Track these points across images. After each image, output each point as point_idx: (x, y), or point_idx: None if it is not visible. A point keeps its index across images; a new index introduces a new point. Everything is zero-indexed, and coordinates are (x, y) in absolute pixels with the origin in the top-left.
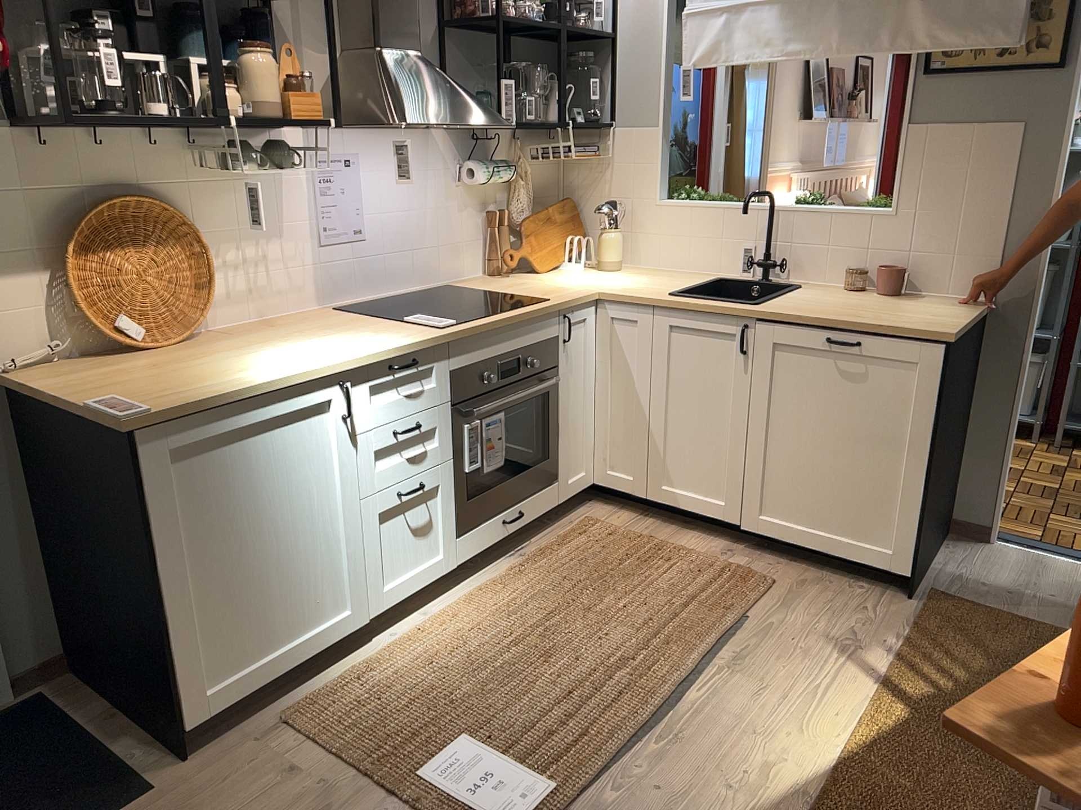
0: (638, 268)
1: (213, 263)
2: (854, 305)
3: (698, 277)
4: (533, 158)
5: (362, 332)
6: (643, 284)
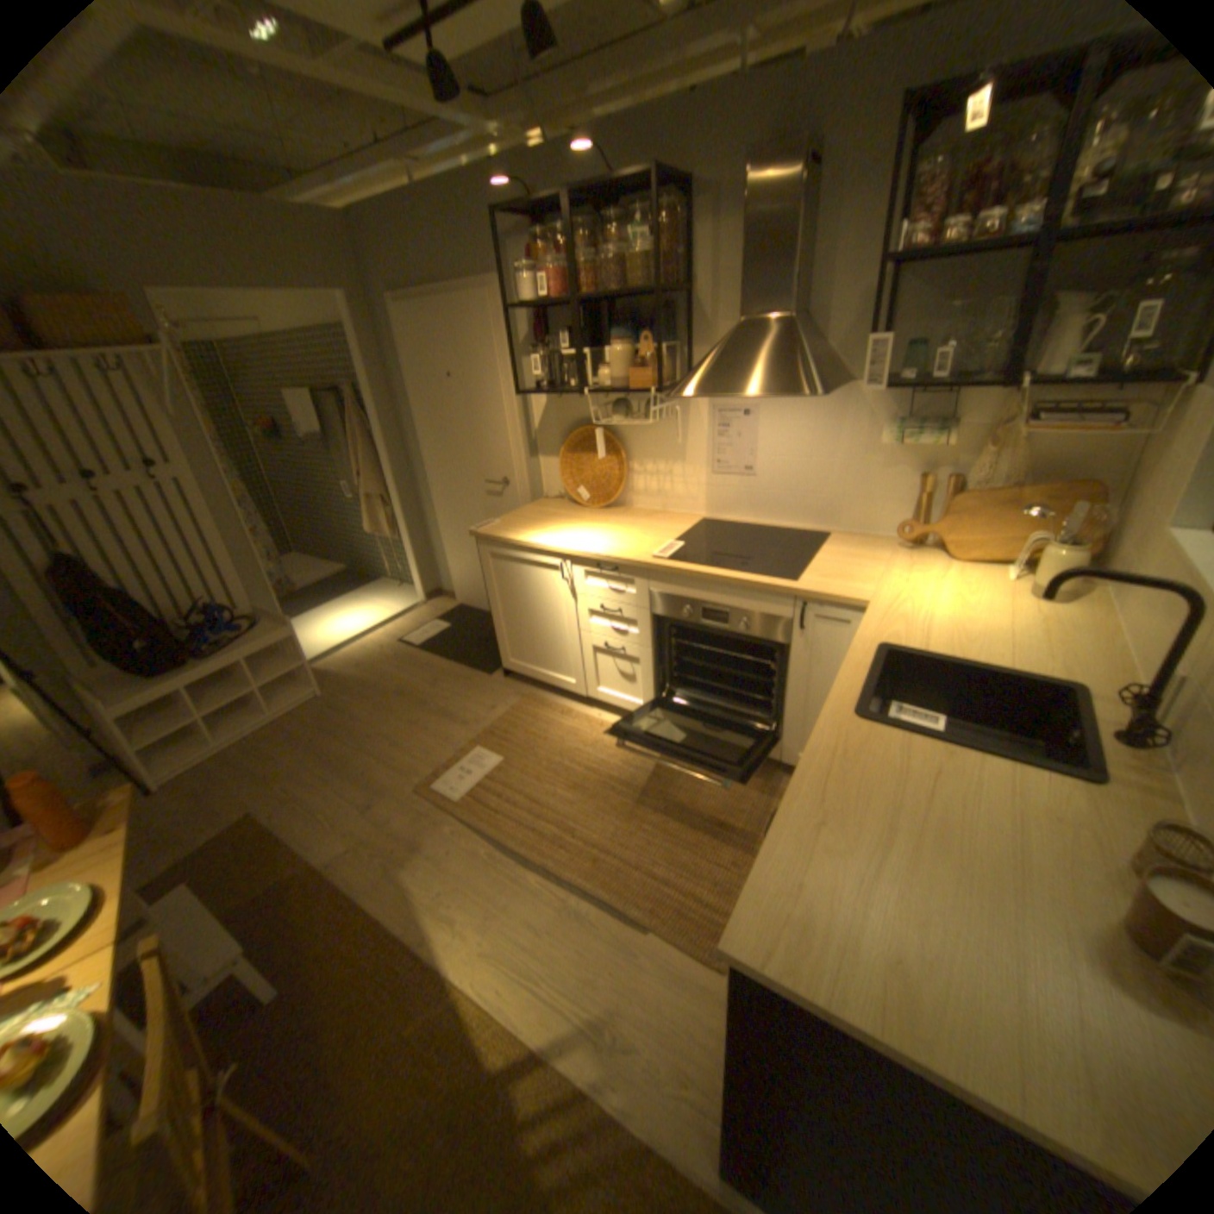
0: (1103, 617)
1: (624, 470)
2: (947, 842)
3: (1076, 669)
4: (1043, 418)
5: (637, 539)
6: (950, 625)
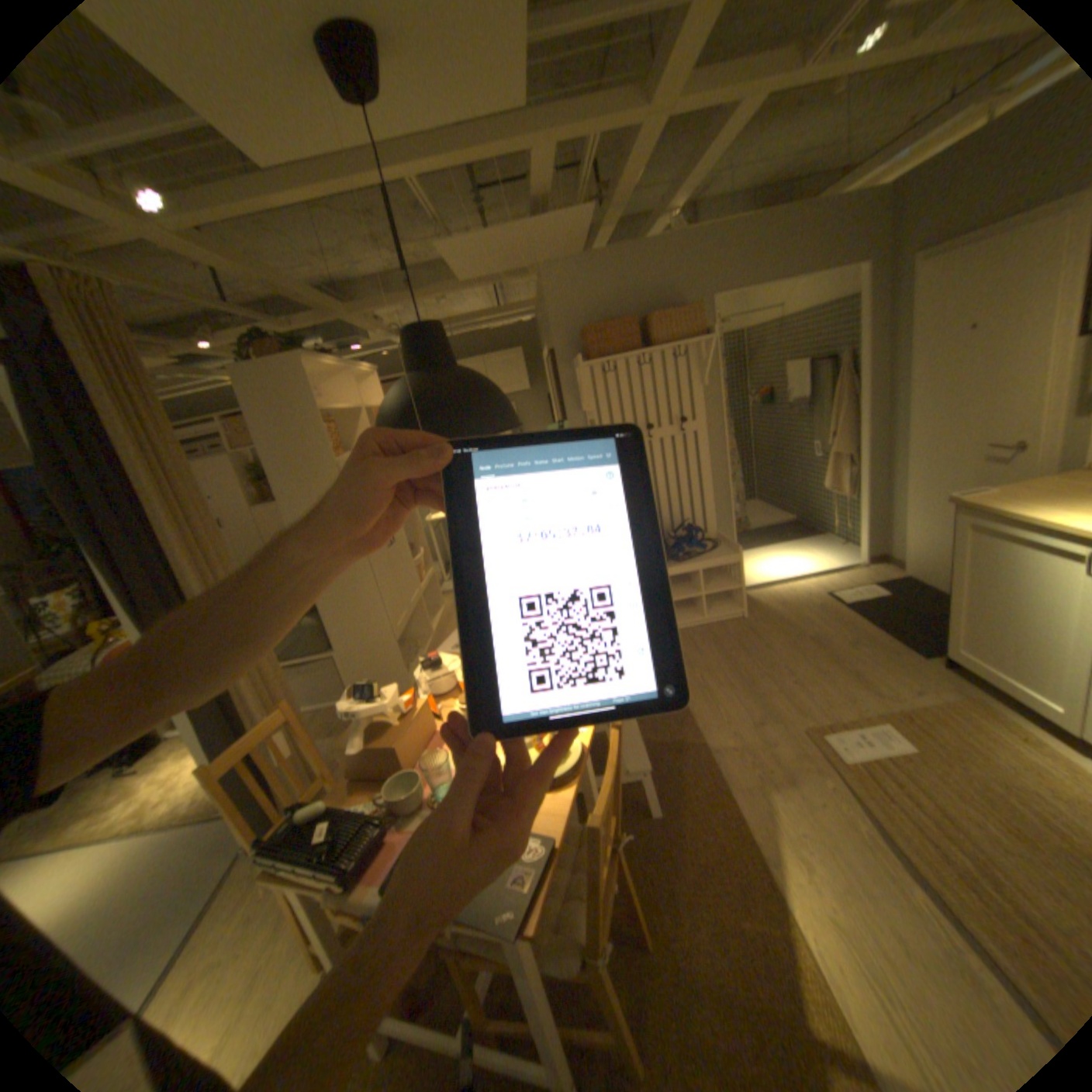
0: None
1: None
2: None
3: None
4: None
5: None
6: None
